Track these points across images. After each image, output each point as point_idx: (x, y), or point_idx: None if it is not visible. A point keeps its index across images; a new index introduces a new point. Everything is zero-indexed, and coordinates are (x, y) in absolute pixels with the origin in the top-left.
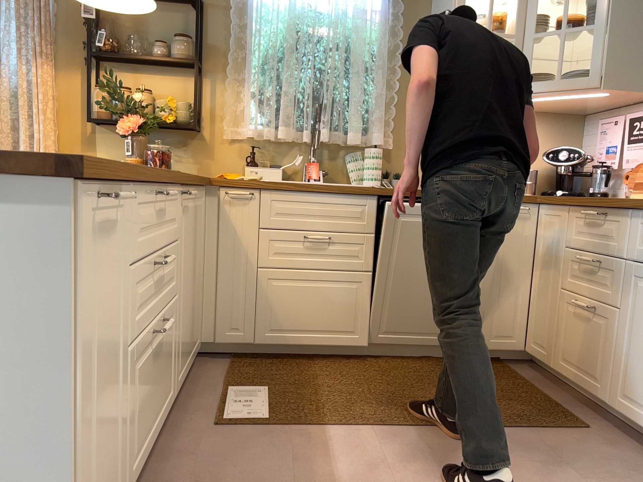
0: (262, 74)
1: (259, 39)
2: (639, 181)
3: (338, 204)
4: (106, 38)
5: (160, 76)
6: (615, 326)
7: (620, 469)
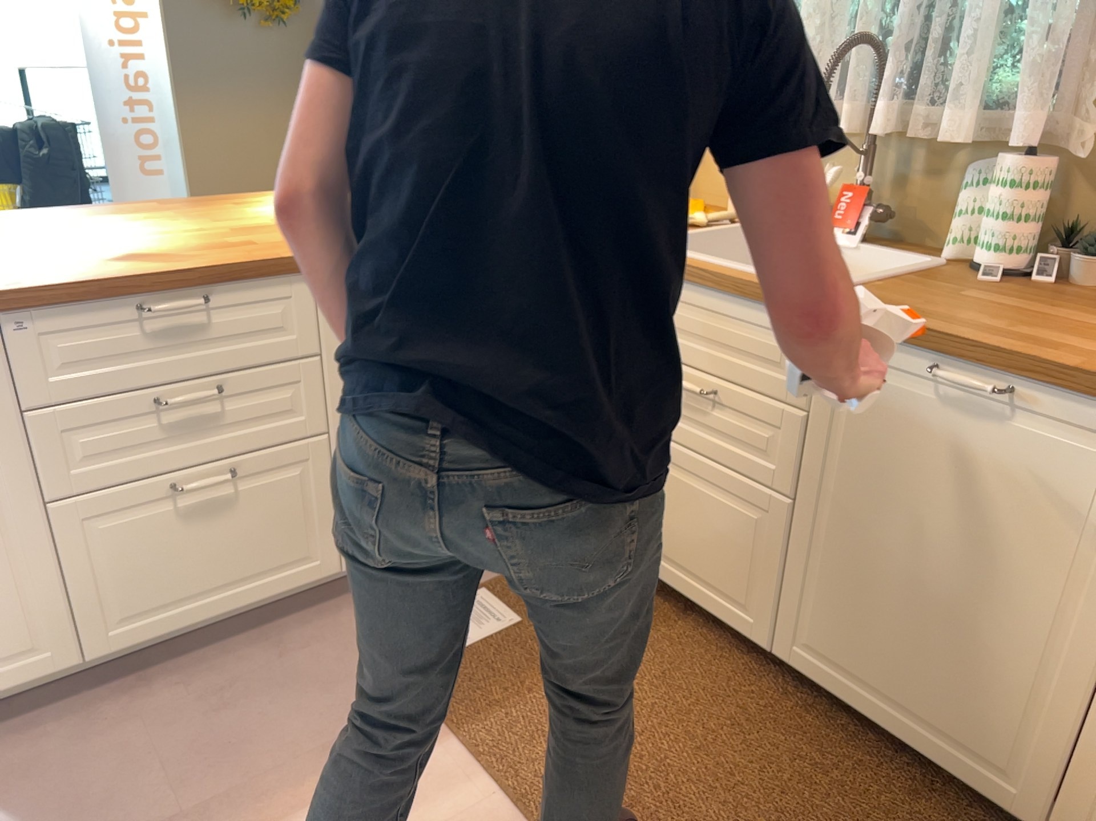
0: None
1: None
2: None
3: (737, 320)
4: None
5: None
6: None
7: None
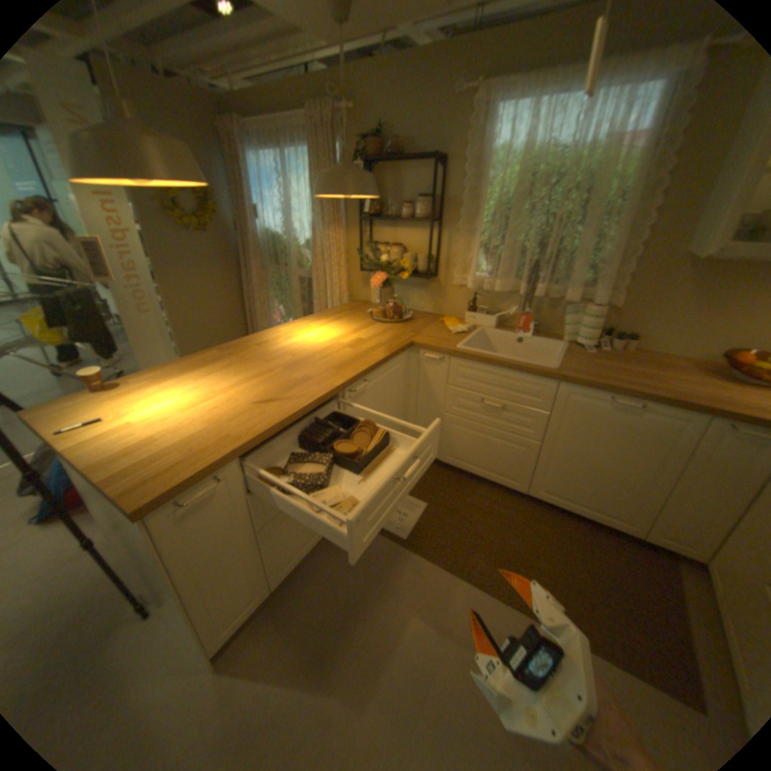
0: (490, 224)
1: (491, 187)
2: None
3: (516, 380)
4: (369, 203)
5: (408, 229)
6: None
7: None
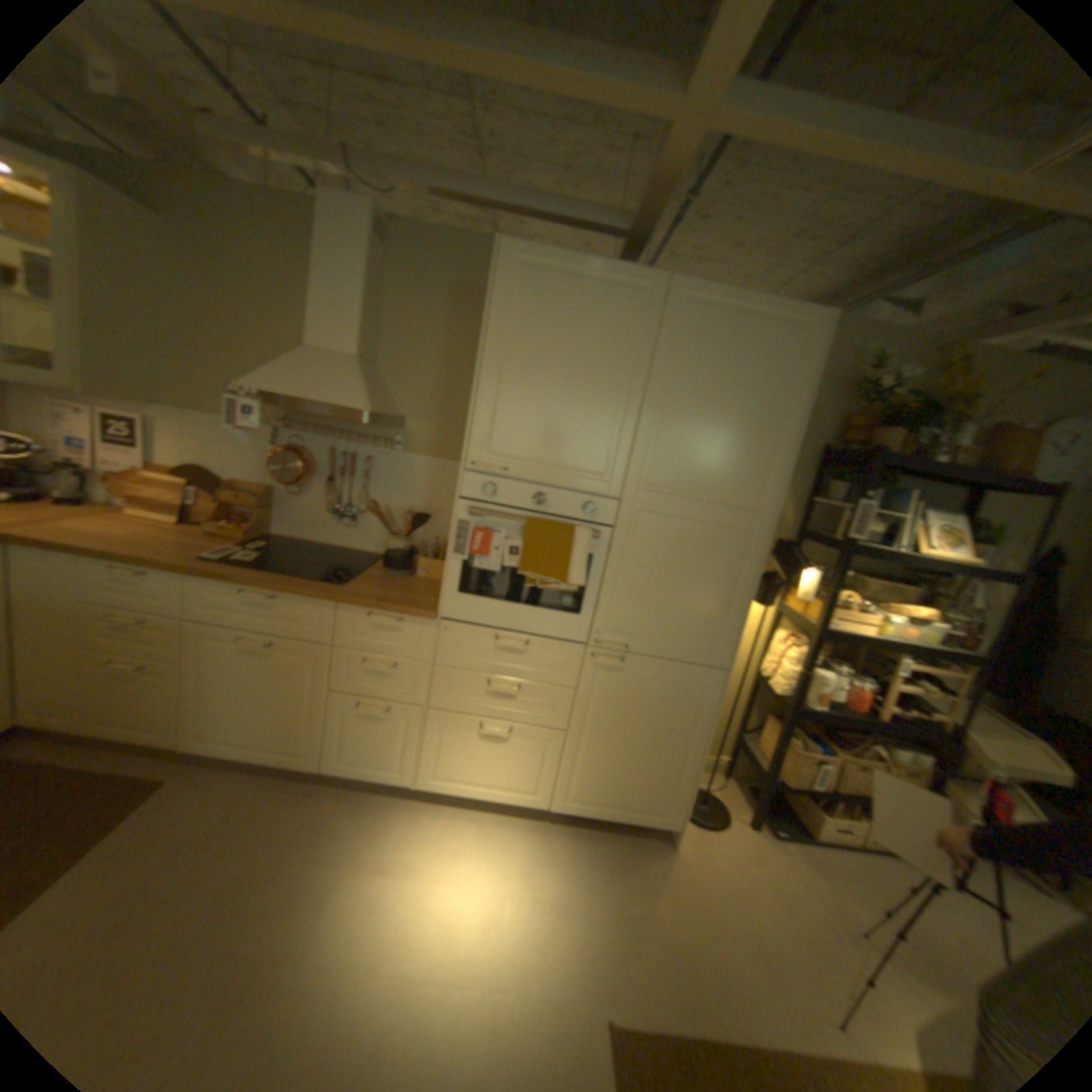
0: None
1: None
2: (128, 496)
3: None
4: None
5: None
6: (172, 683)
7: (216, 809)
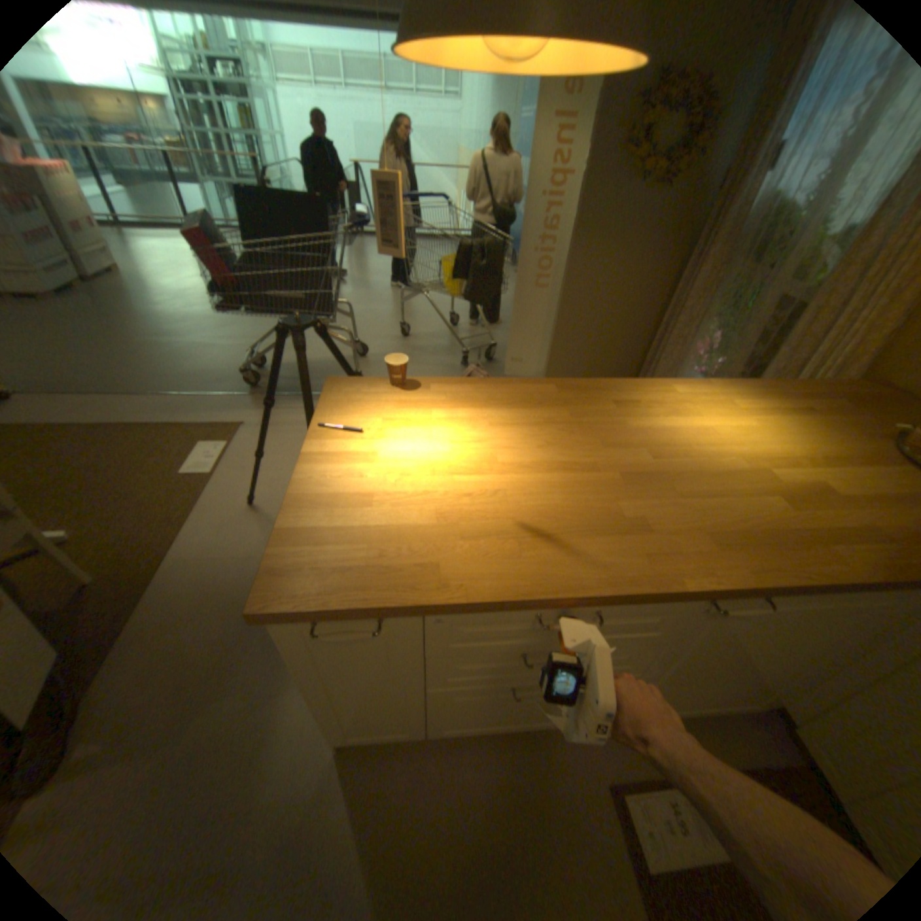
0: None
1: None
2: None
3: None
4: None
5: None
6: None
7: None
